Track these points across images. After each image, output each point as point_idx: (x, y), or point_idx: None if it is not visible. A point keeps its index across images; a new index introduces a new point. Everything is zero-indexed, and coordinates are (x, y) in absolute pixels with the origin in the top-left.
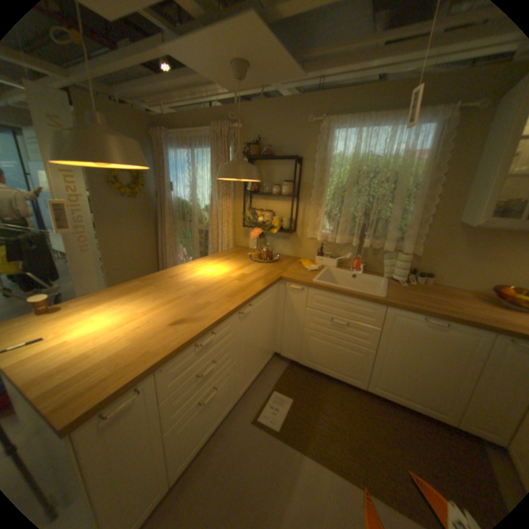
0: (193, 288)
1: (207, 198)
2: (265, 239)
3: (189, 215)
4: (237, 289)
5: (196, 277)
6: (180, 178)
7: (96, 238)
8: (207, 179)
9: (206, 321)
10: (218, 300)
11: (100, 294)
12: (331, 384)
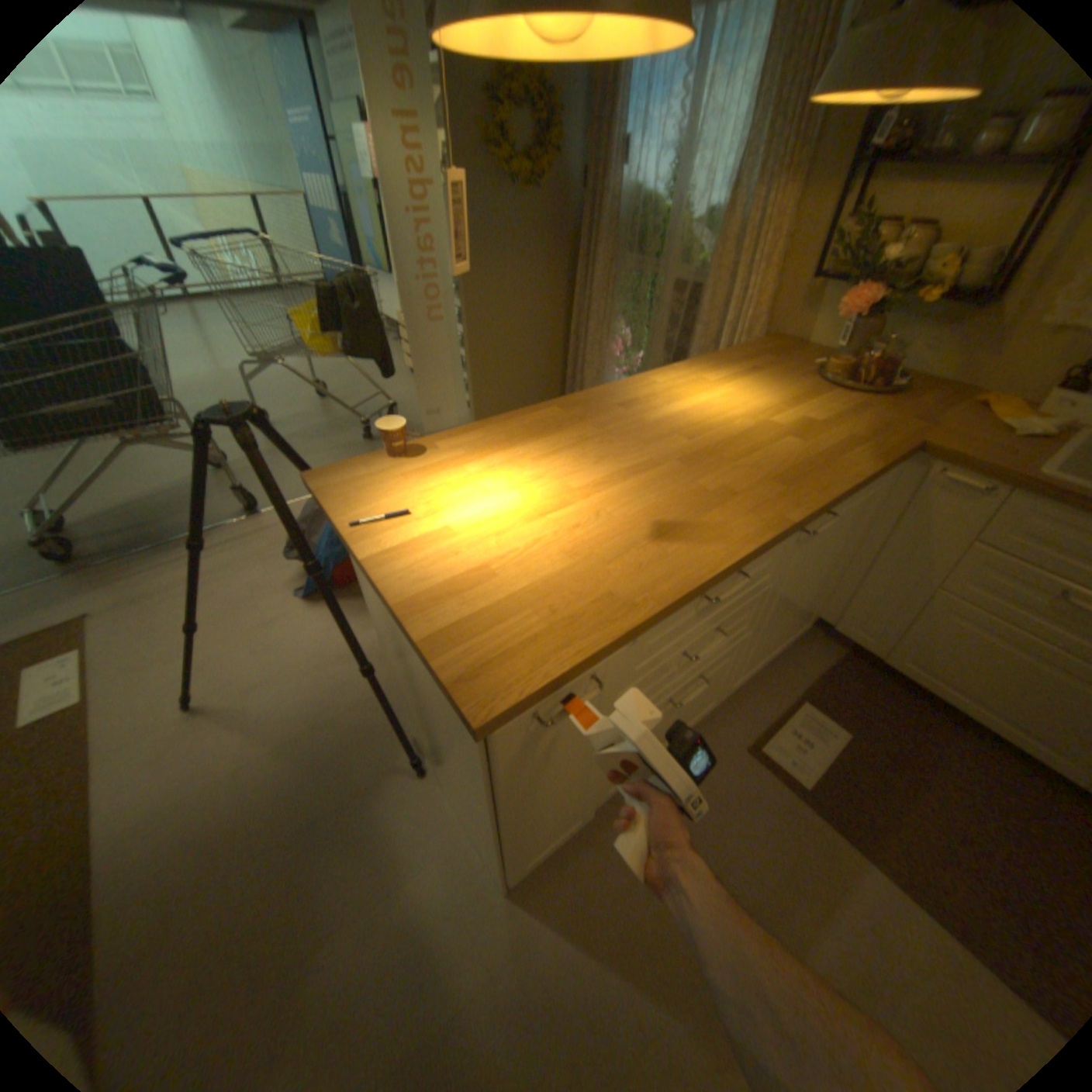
0: (683, 444)
1: (722, 182)
2: (884, 320)
3: (657, 238)
4: (800, 464)
5: (684, 413)
6: (653, 119)
7: (458, 291)
8: (737, 115)
9: (735, 543)
10: (755, 488)
11: (489, 429)
12: (966, 735)
